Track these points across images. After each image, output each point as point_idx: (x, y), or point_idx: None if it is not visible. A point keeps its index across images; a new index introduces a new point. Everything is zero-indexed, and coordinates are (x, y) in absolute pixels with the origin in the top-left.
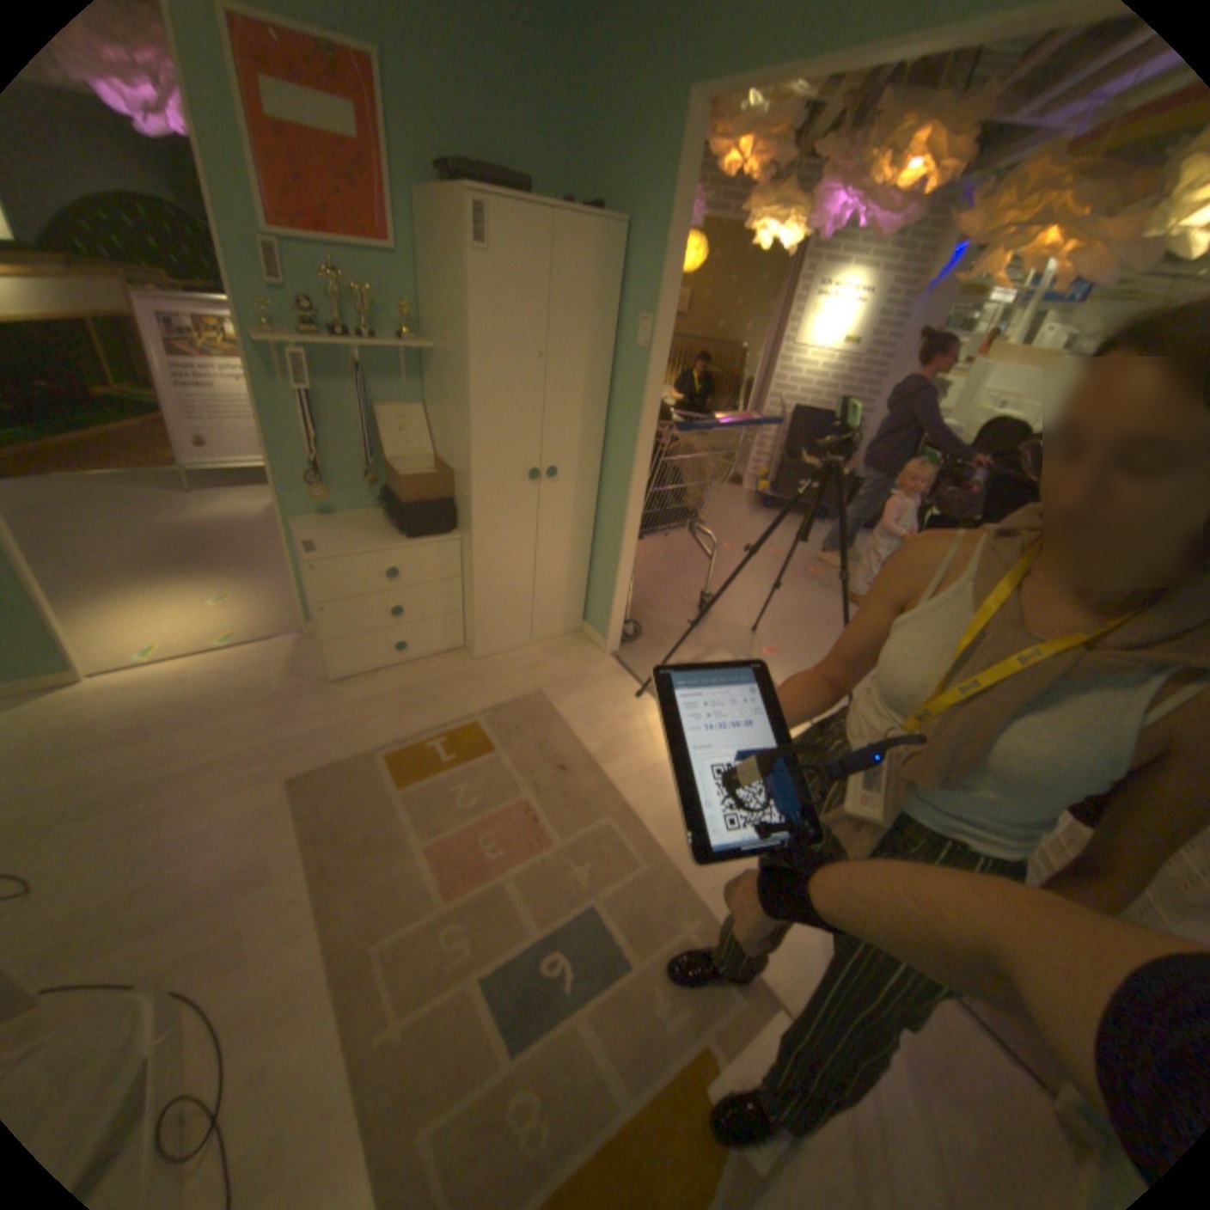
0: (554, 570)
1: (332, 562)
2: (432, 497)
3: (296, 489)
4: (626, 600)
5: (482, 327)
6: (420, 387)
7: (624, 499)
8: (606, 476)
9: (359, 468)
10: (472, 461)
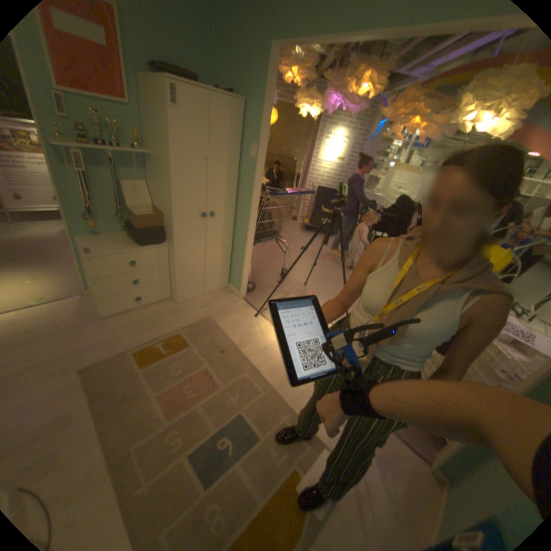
0: (215, 260)
1: (101, 259)
2: (153, 226)
3: (78, 222)
4: (249, 273)
5: (176, 144)
6: (144, 172)
7: (246, 227)
8: (238, 216)
9: (113, 211)
10: (173, 208)
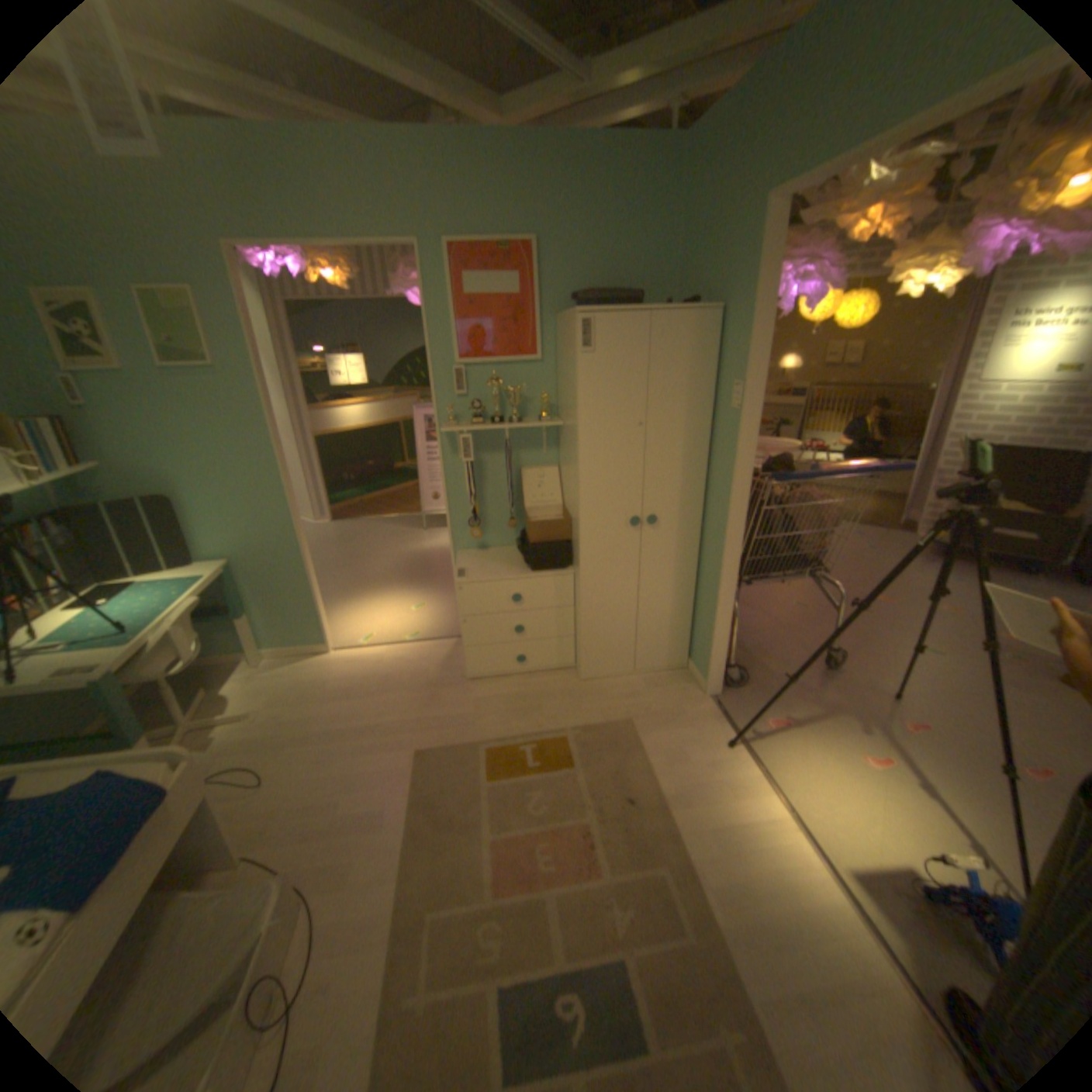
0: (658, 607)
1: (475, 586)
2: (553, 539)
3: (465, 530)
4: (728, 643)
5: (589, 407)
6: (557, 454)
7: (722, 545)
8: (708, 523)
9: (509, 515)
10: (581, 510)
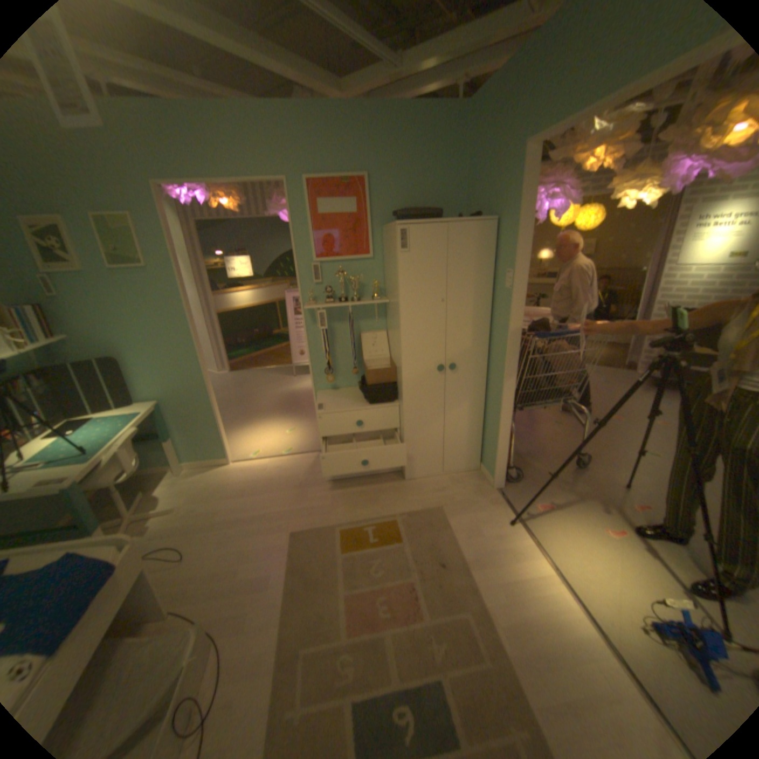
0: (458, 427)
1: (330, 415)
2: (384, 381)
3: (322, 376)
4: (508, 452)
5: (406, 290)
6: (385, 322)
7: (502, 383)
8: (492, 368)
9: (352, 365)
10: (402, 361)
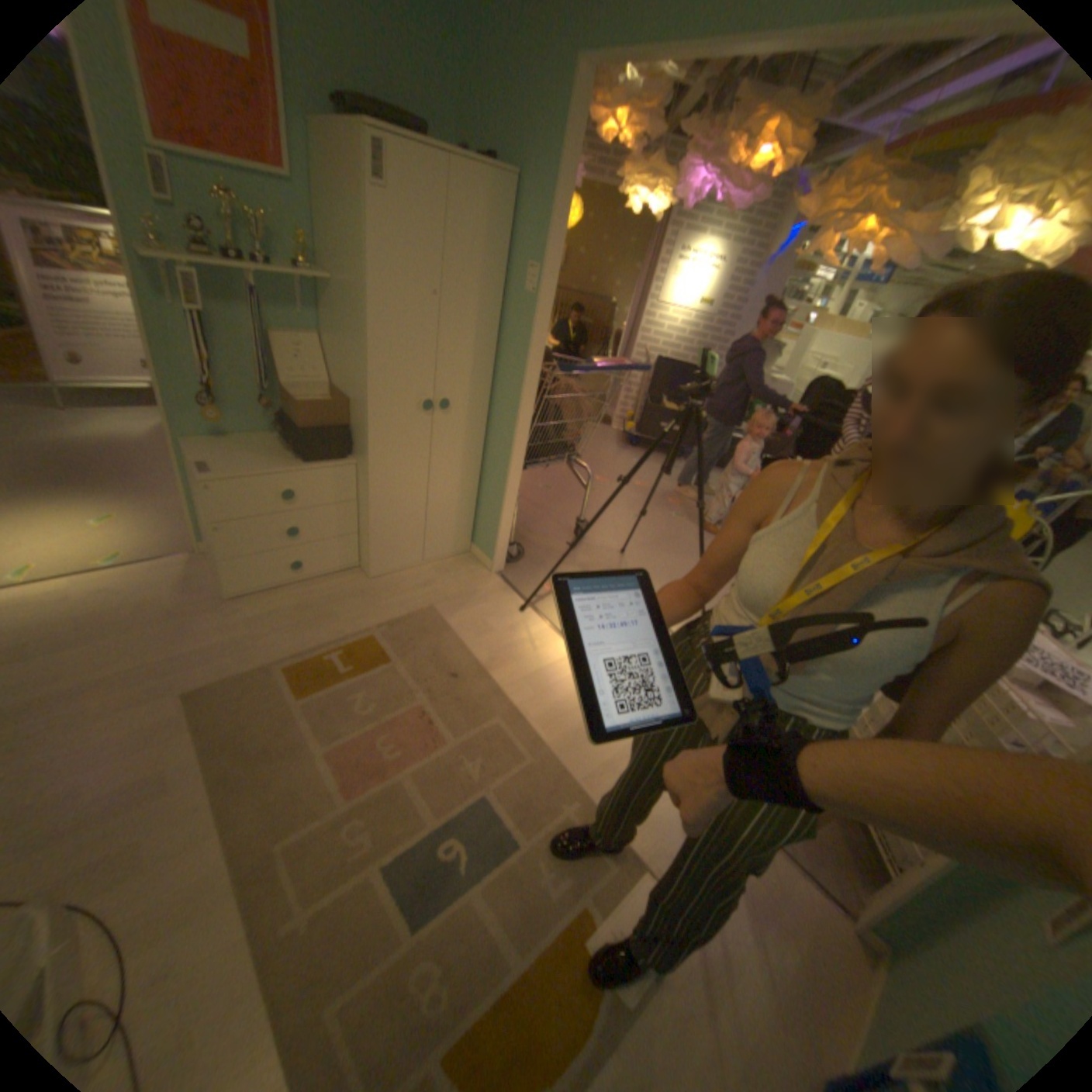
0: (445, 496)
1: (227, 484)
2: (328, 423)
3: (186, 410)
4: (511, 524)
5: (379, 262)
6: (315, 316)
7: (511, 432)
8: (494, 410)
9: (252, 392)
10: (369, 390)
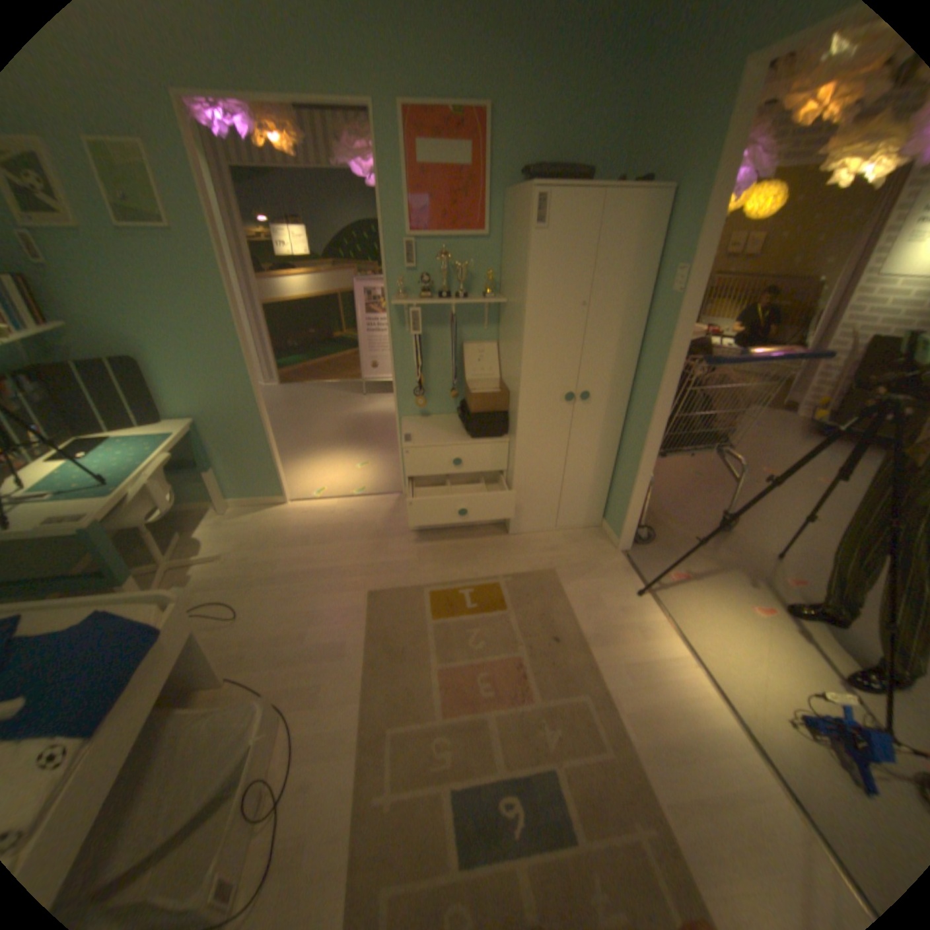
0: (581, 474)
1: (420, 450)
2: (492, 409)
3: (409, 399)
4: (642, 507)
5: (537, 285)
6: (496, 330)
7: (648, 421)
8: (635, 400)
9: (449, 386)
10: (521, 385)
